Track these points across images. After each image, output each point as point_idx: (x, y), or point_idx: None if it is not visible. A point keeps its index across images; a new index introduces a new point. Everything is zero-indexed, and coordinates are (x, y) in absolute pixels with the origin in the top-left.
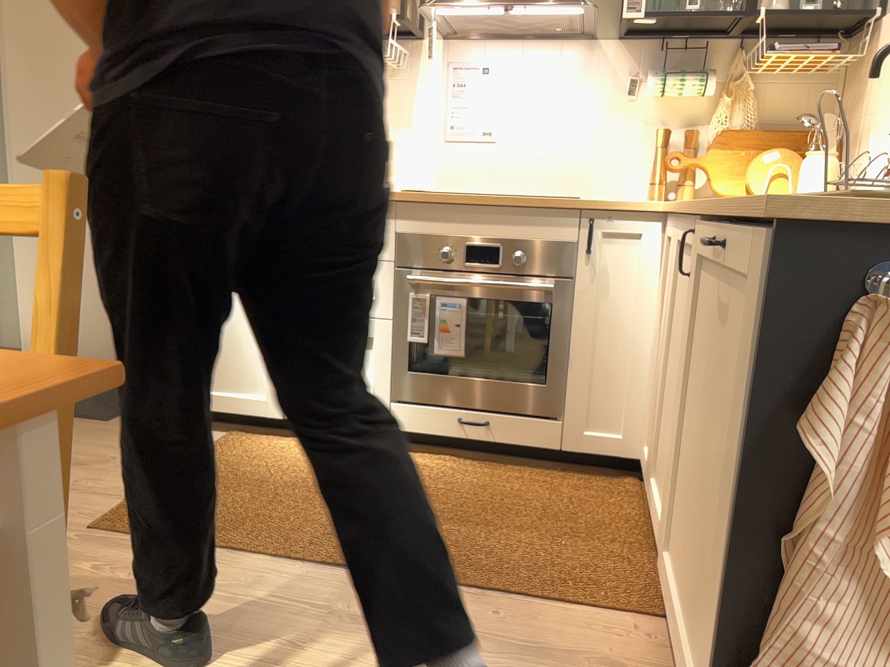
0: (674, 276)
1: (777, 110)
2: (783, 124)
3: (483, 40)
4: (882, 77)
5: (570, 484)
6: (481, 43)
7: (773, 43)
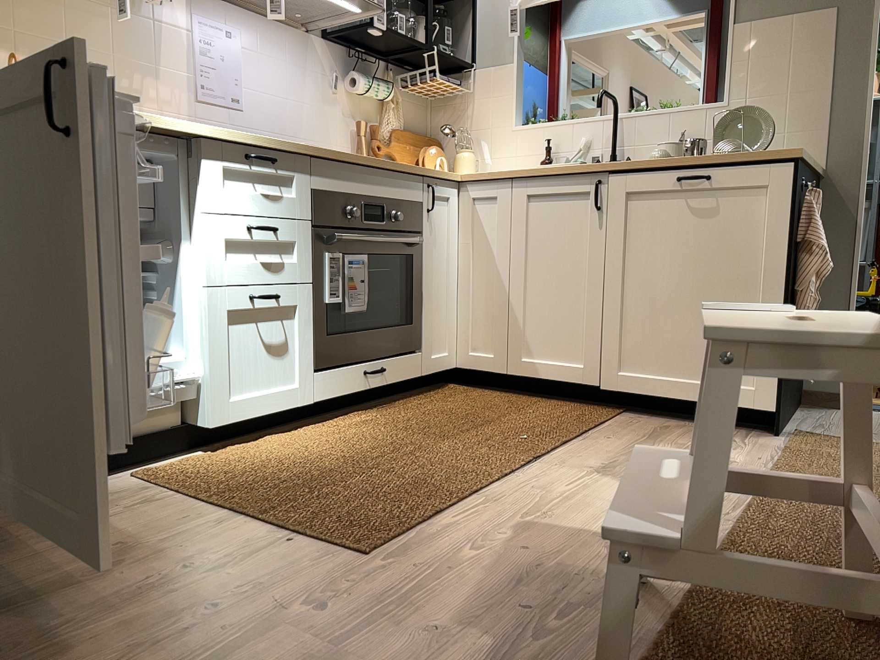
0: (525, 216)
1: (407, 117)
2: (410, 128)
3: (226, 1)
4: (493, 105)
5: (440, 397)
6: (214, 3)
7: (402, 69)
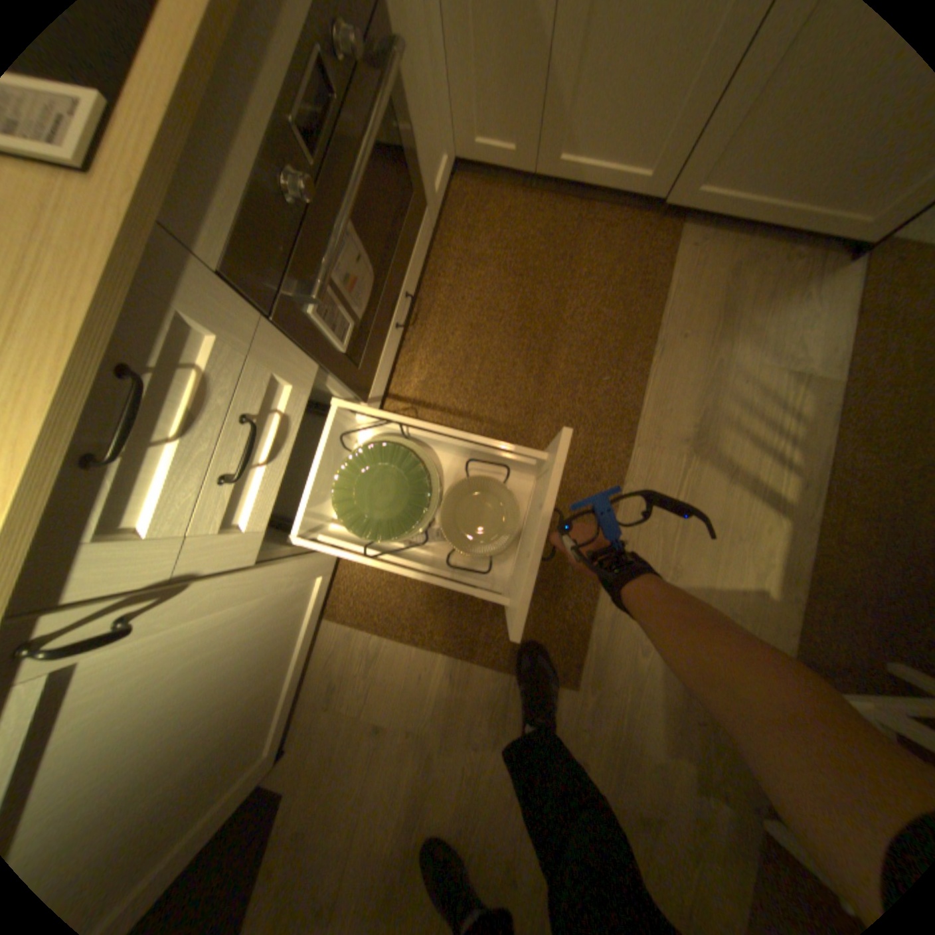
0: None
1: None
2: None
3: None
4: None
5: (458, 242)
6: None
7: None
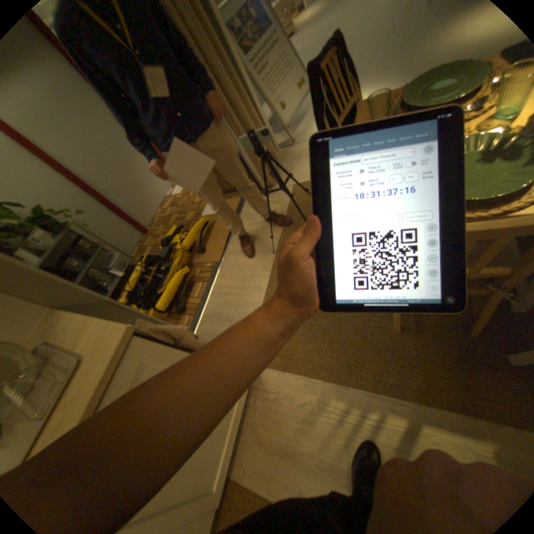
0: None
1: None
2: None
3: None
4: None
5: None
6: None
7: None
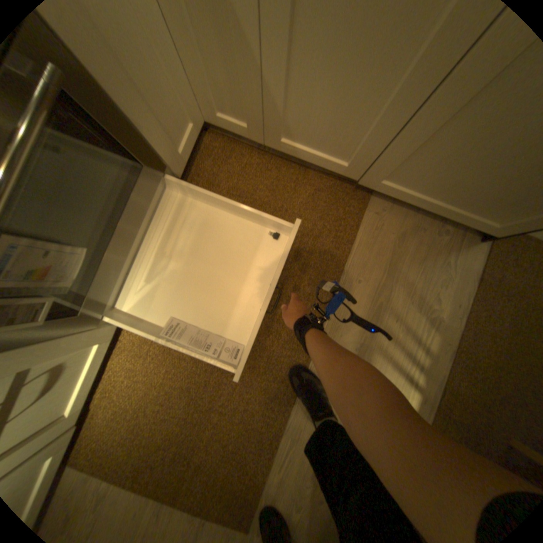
0: None
1: None
2: None
3: None
4: None
5: (204, 185)
6: None
7: None
